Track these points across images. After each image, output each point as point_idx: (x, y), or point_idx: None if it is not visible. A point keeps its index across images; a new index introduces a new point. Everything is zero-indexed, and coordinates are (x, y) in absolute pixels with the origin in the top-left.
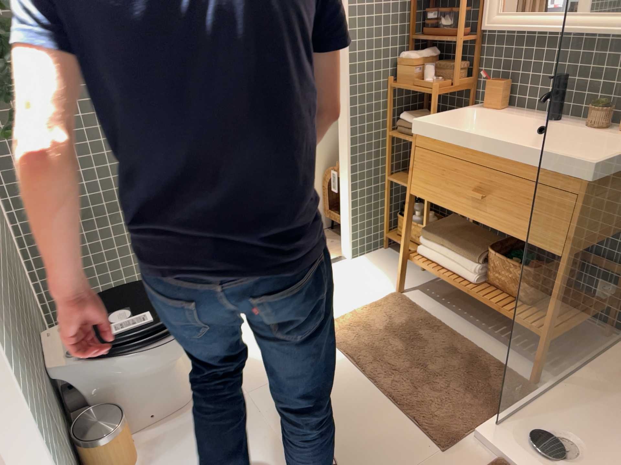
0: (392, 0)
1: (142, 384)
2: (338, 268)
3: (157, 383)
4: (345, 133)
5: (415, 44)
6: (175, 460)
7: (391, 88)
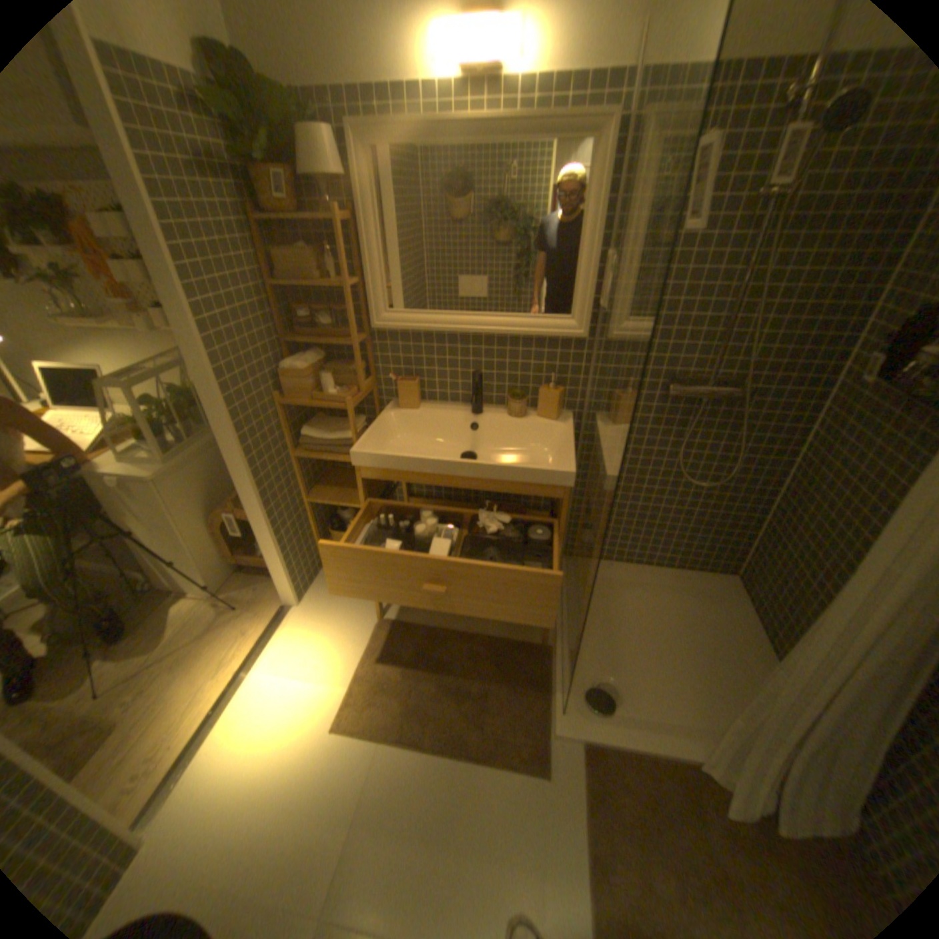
0: (251, 298)
1: None
2: (290, 624)
3: None
4: (244, 477)
5: (286, 341)
6: None
7: (282, 403)
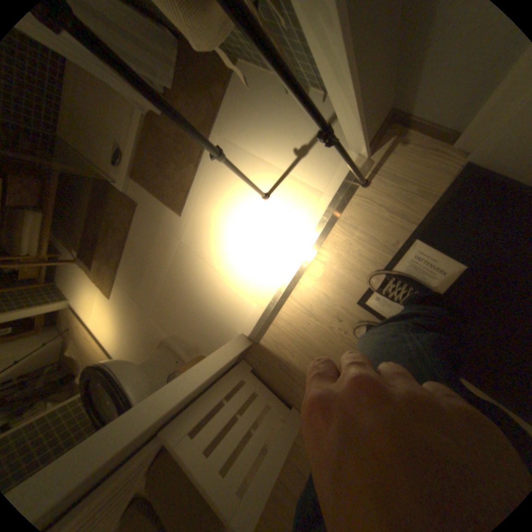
0: None
1: (155, 376)
2: (74, 306)
3: (154, 368)
4: None
5: None
6: (190, 335)
7: None
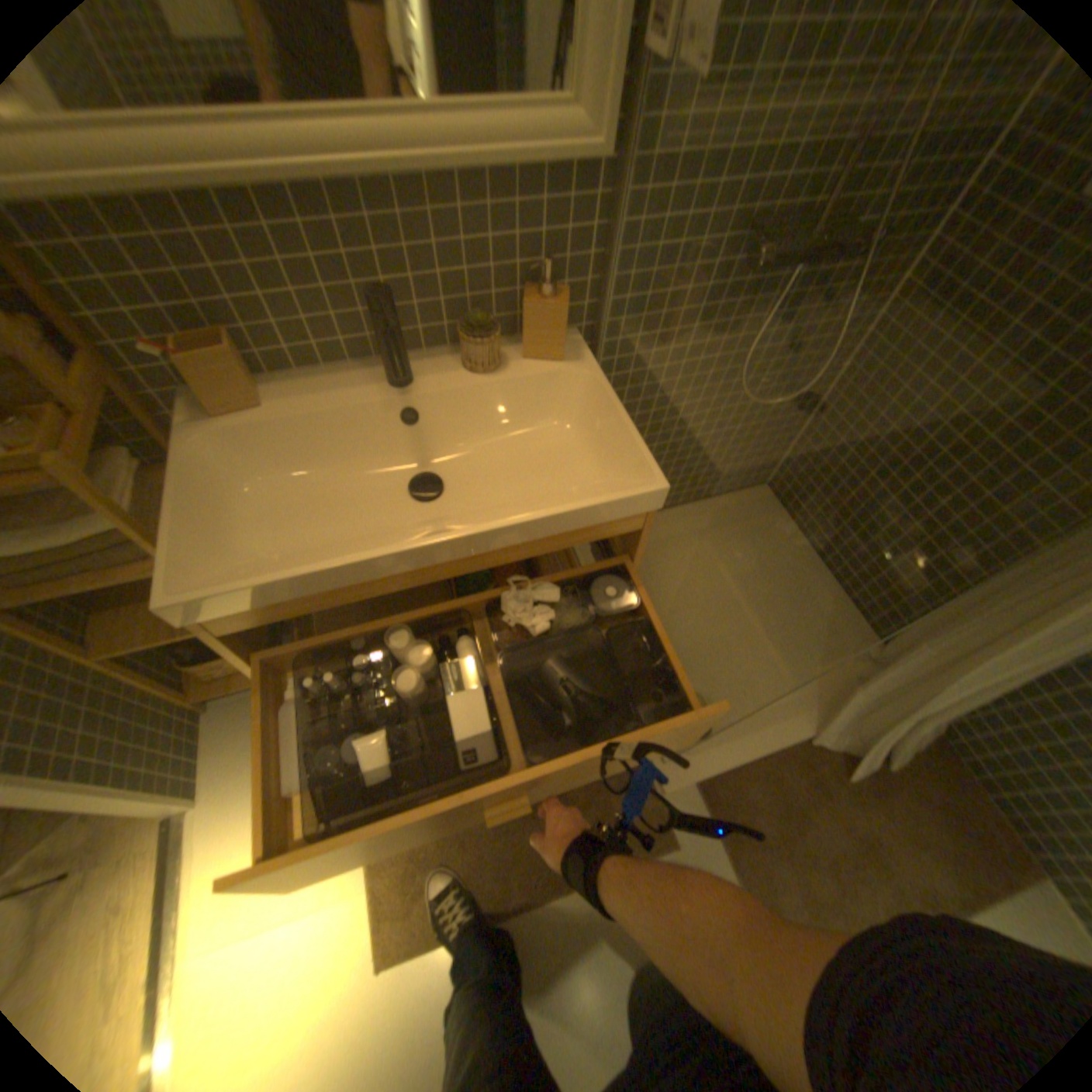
0: None
1: None
2: (200, 845)
3: None
4: None
5: None
6: None
7: None
